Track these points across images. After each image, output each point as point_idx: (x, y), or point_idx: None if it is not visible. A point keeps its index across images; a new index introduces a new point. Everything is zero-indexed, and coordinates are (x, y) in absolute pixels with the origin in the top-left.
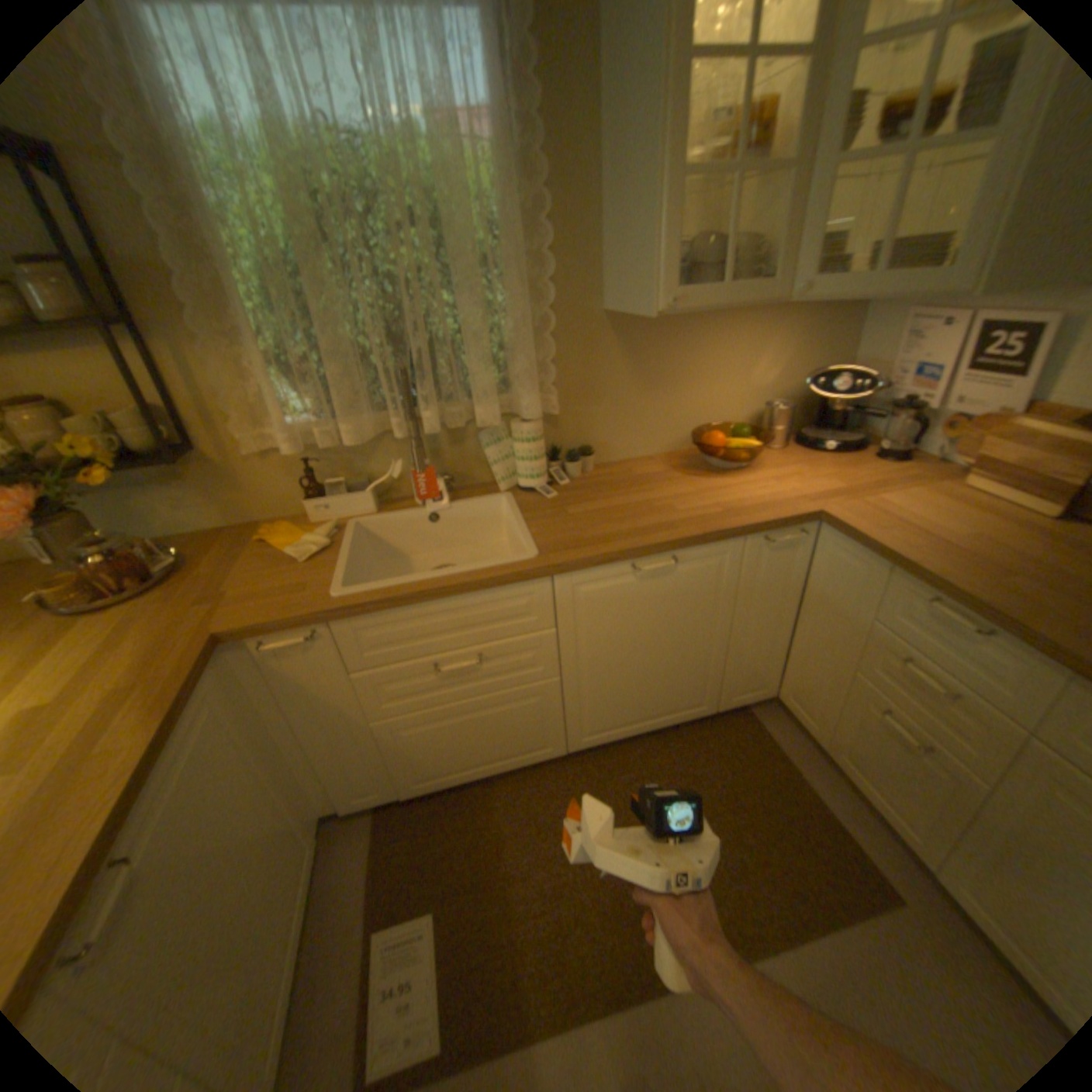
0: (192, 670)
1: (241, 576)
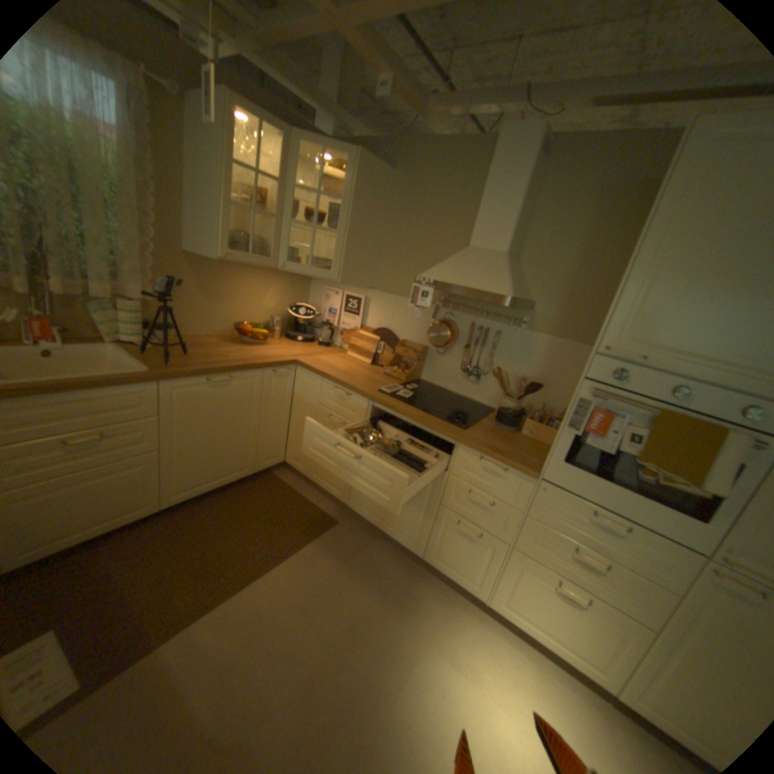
0: None
1: None
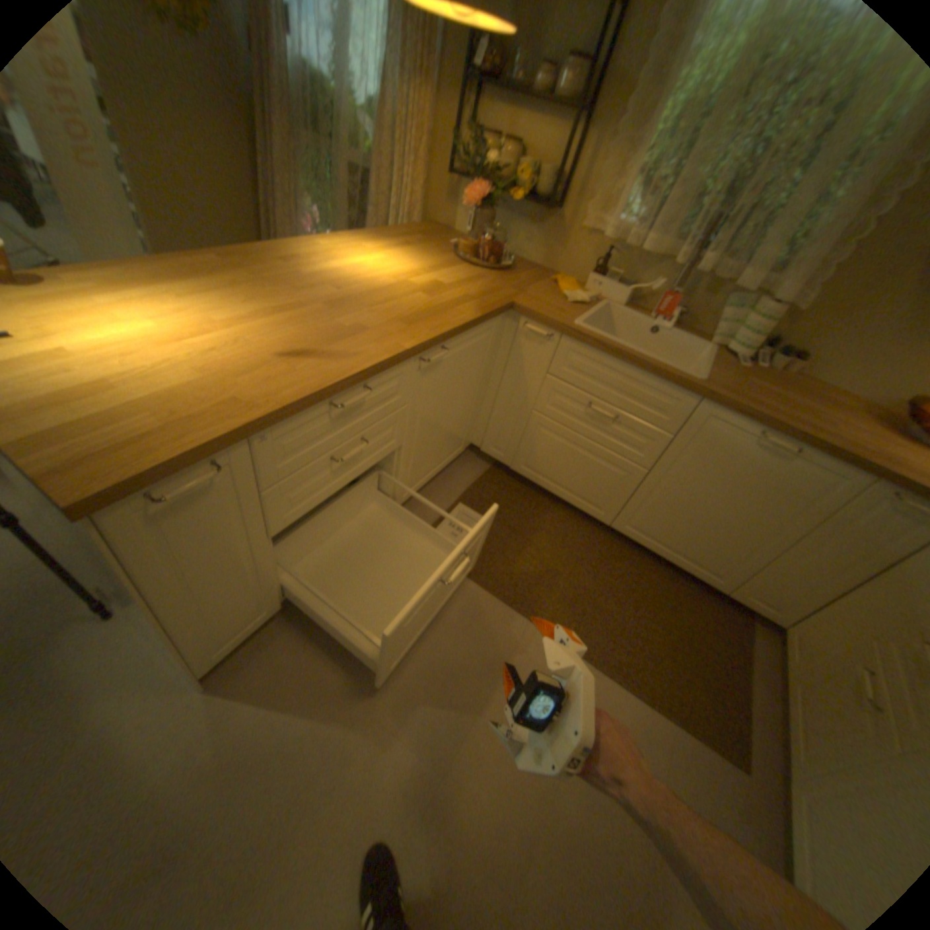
0: (499, 309)
1: (537, 290)
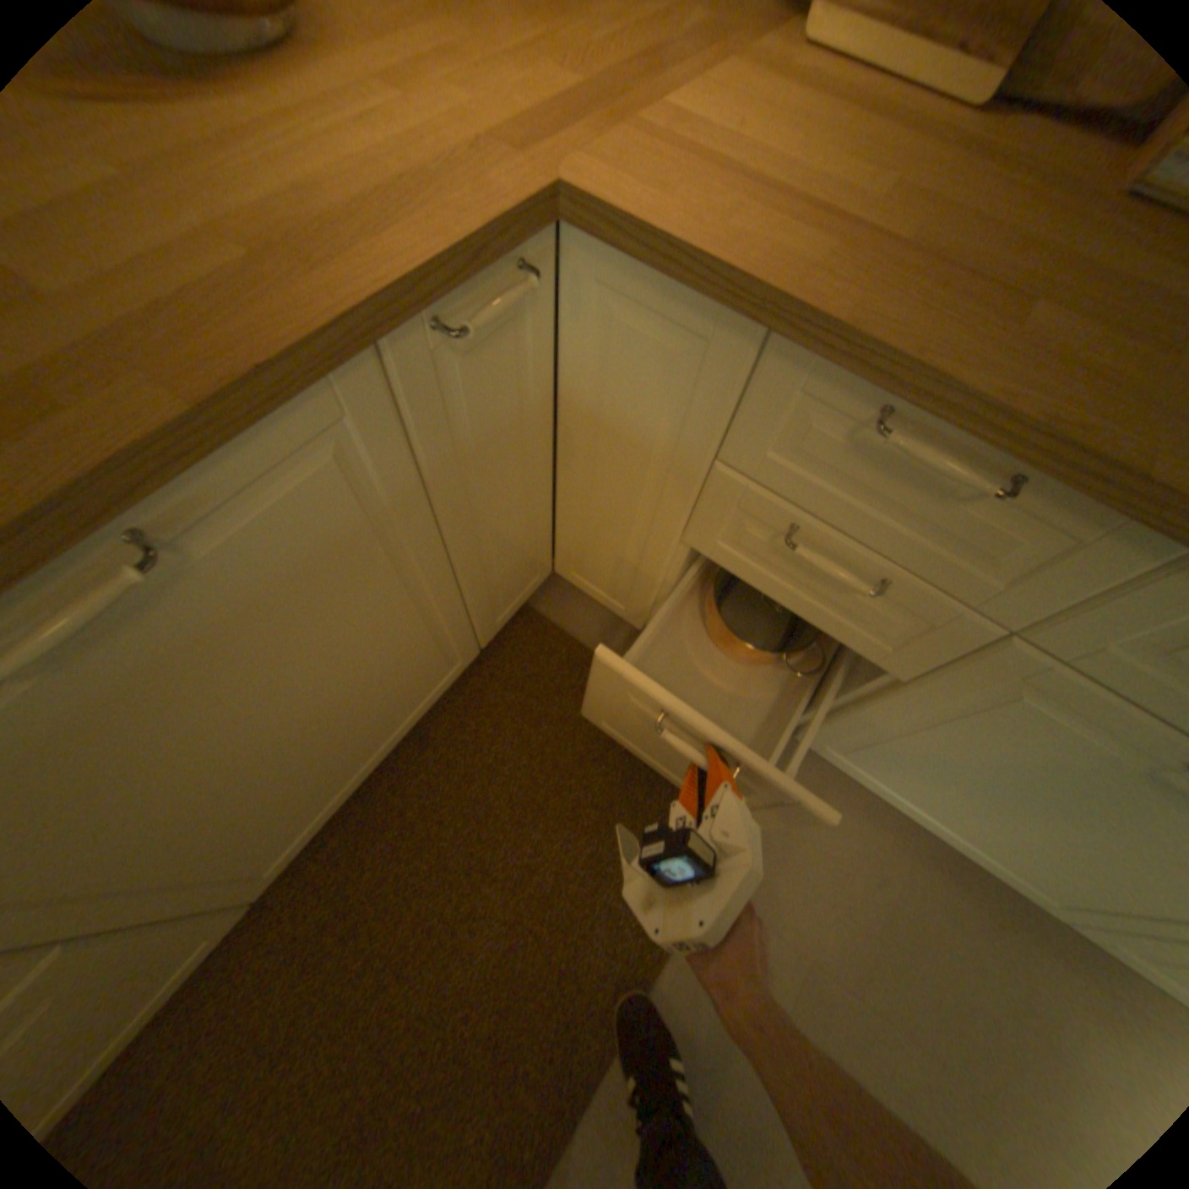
0: None
1: None
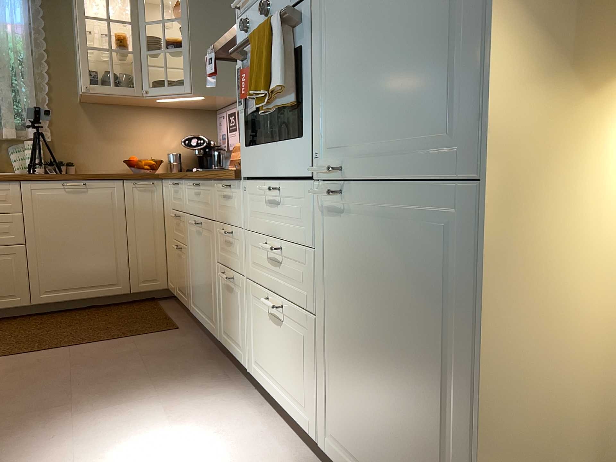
0: None
1: None
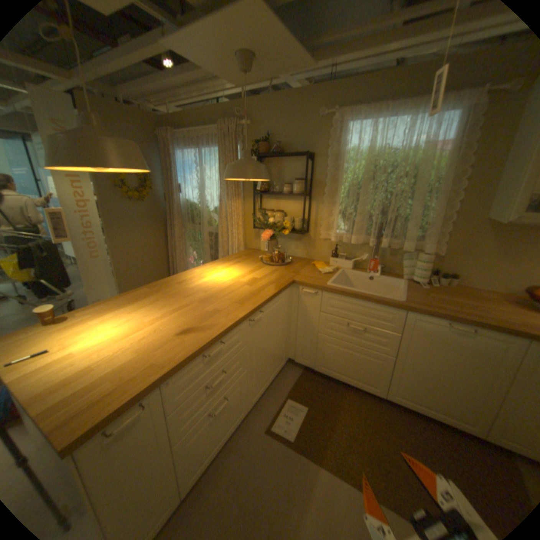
0: (286, 285)
1: (304, 271)
